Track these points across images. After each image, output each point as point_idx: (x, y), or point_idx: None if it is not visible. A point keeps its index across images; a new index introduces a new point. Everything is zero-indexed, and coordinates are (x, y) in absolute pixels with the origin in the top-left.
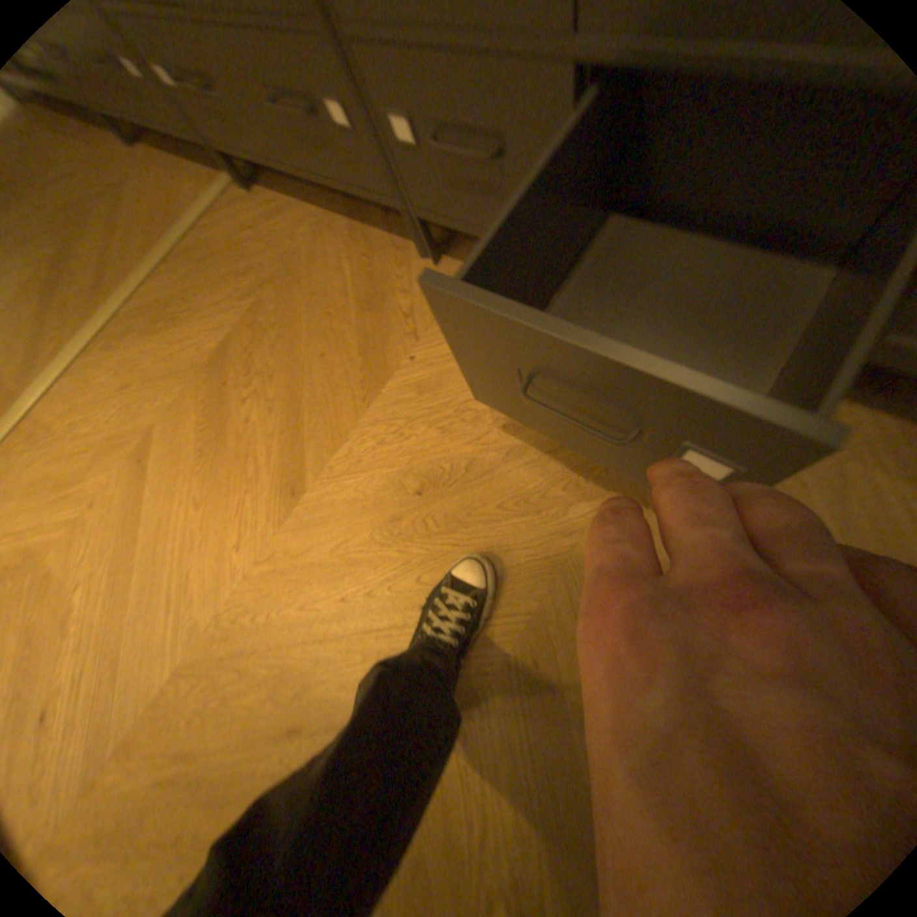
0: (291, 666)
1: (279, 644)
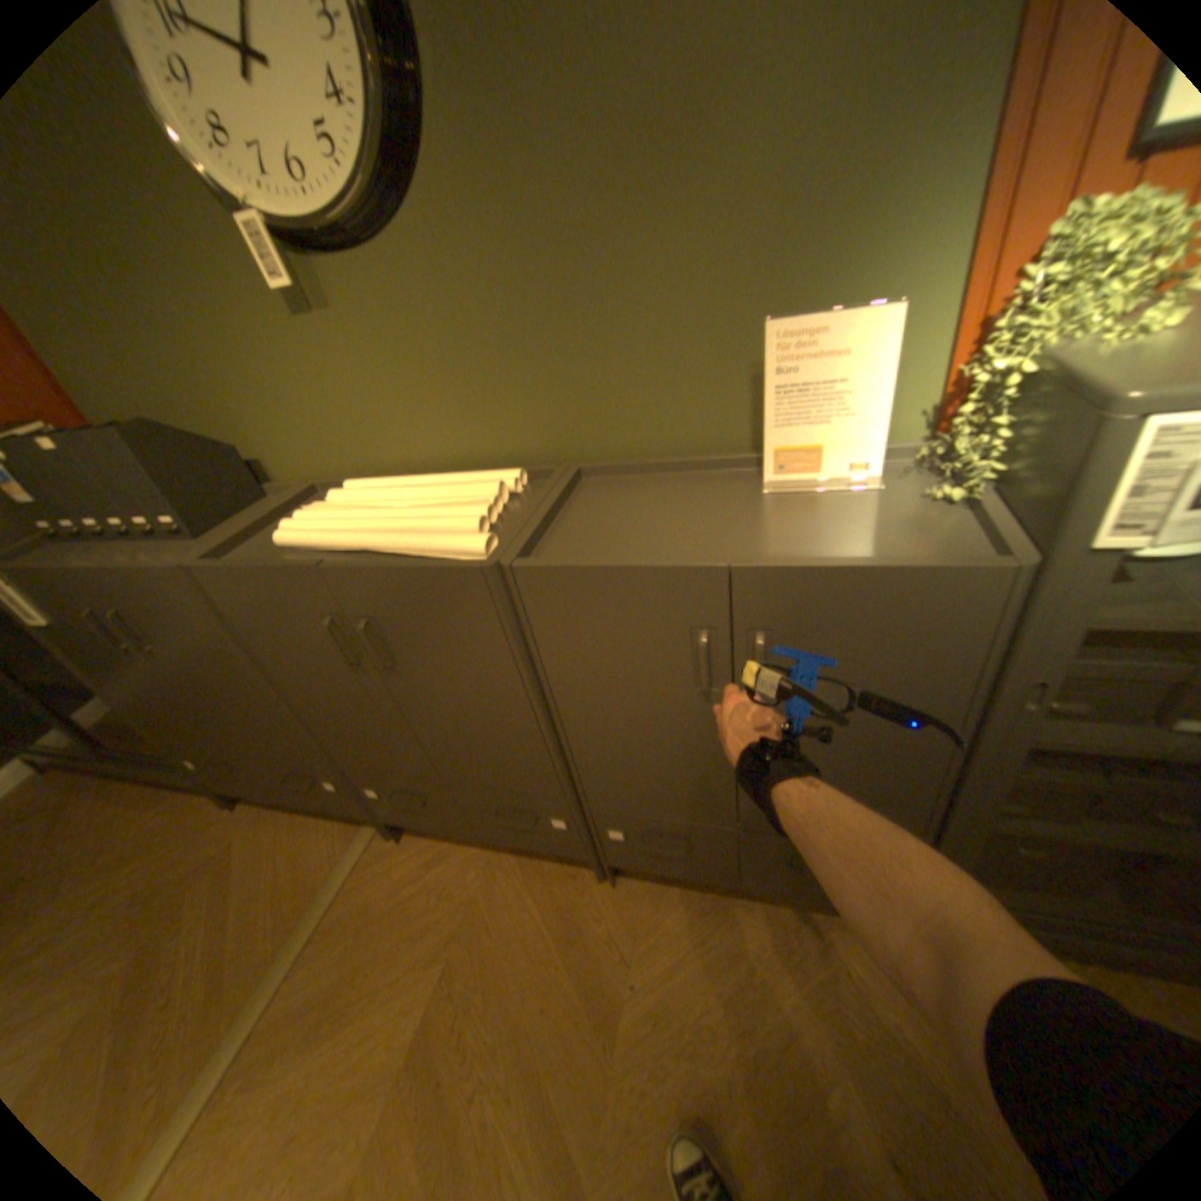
0: None
1: None
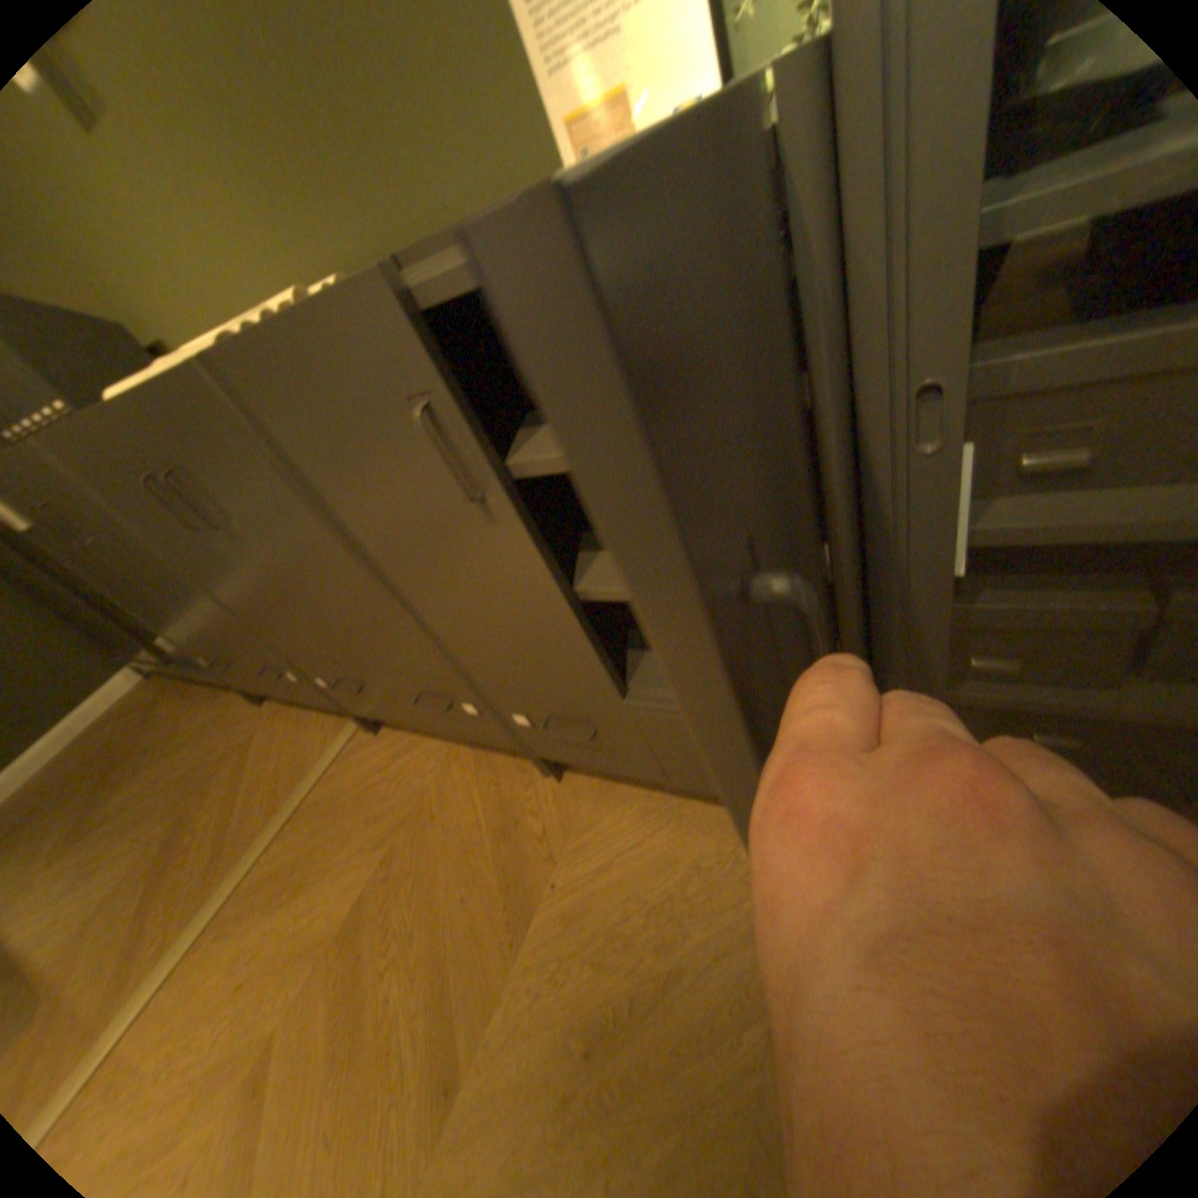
0: None
1: None
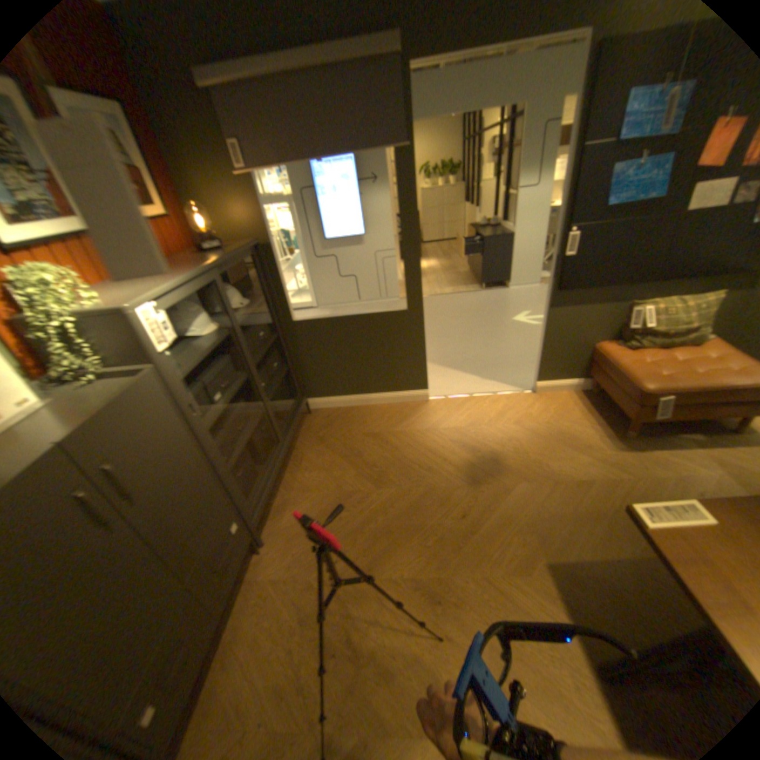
0: (429, 665)
1: (427, 681)
